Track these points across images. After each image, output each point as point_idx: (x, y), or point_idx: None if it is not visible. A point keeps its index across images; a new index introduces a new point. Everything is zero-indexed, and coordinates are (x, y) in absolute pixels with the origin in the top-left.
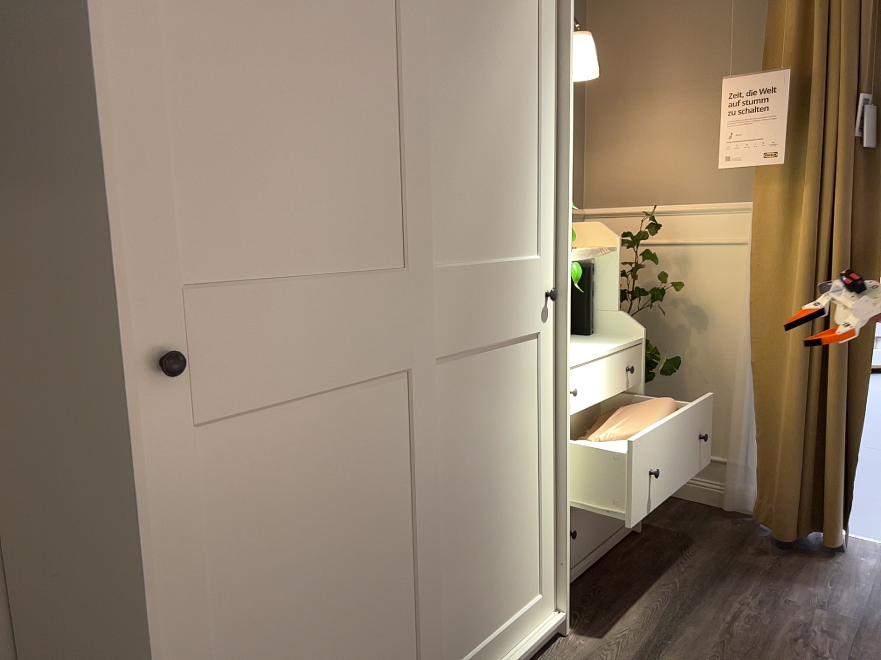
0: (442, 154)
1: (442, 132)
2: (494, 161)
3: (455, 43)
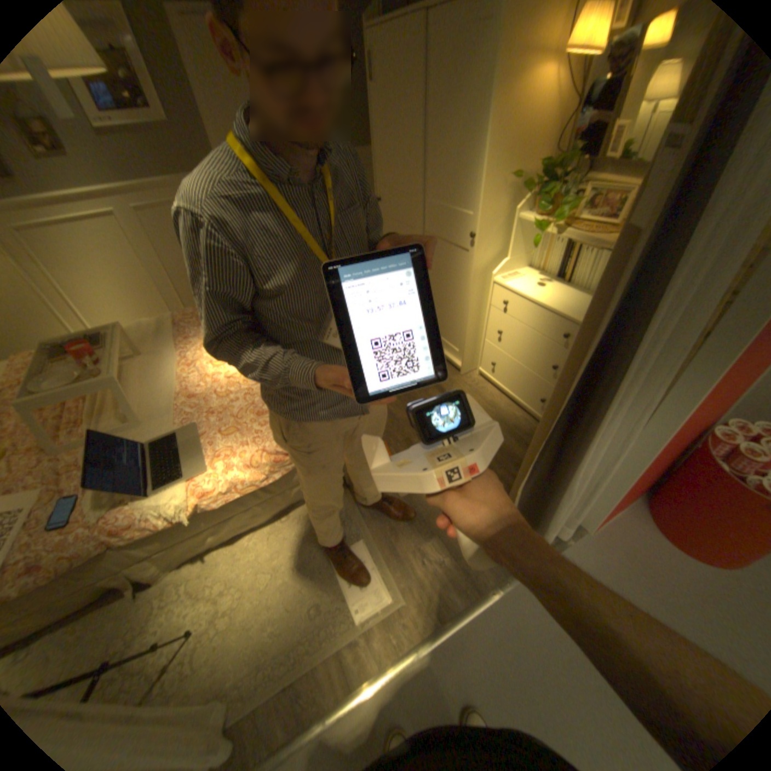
0: (432, 150)
1: (433, 139)
2: (455, 154)
3: (440, 92)
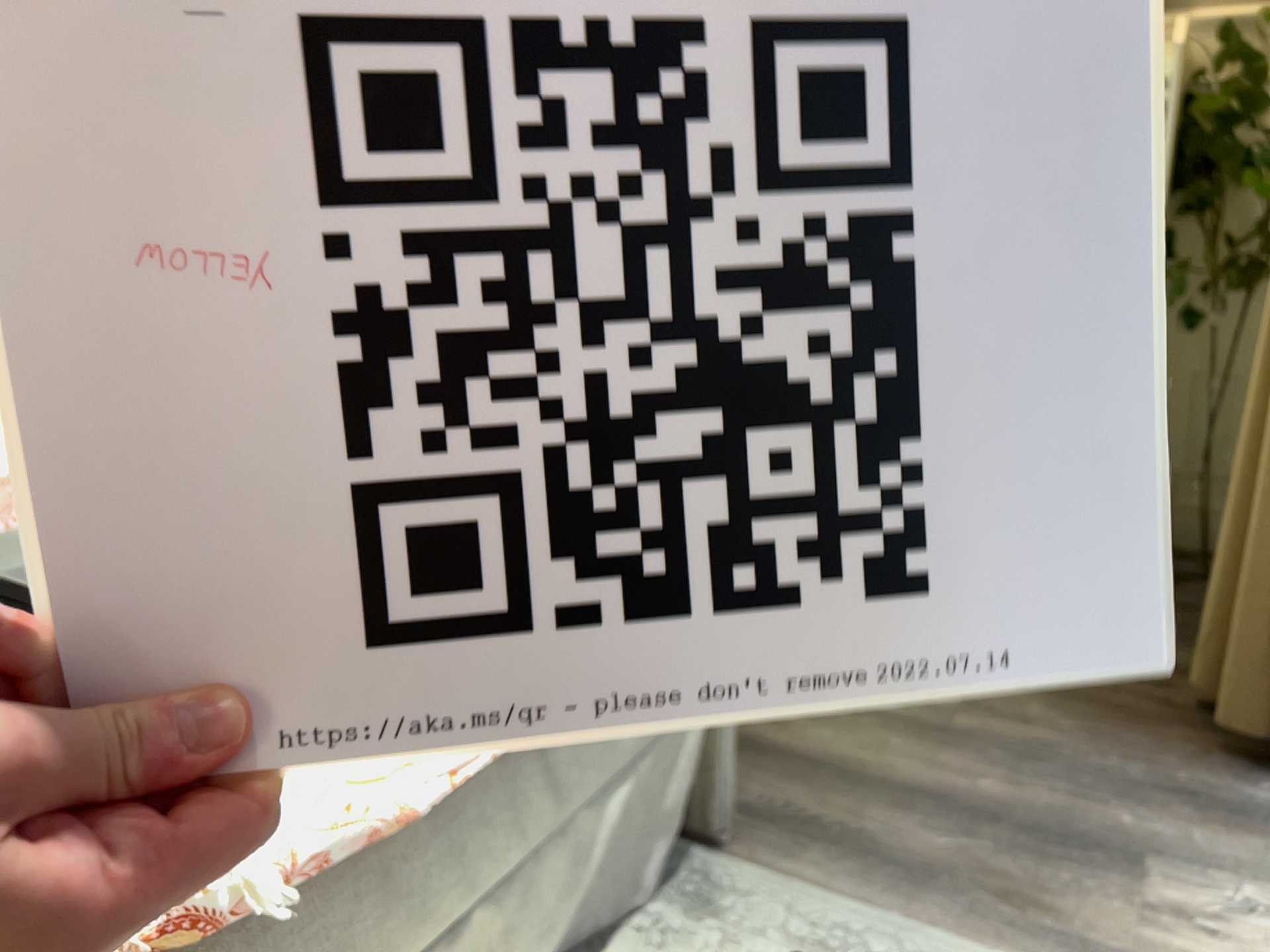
0: None
1: None
2: None
3: None
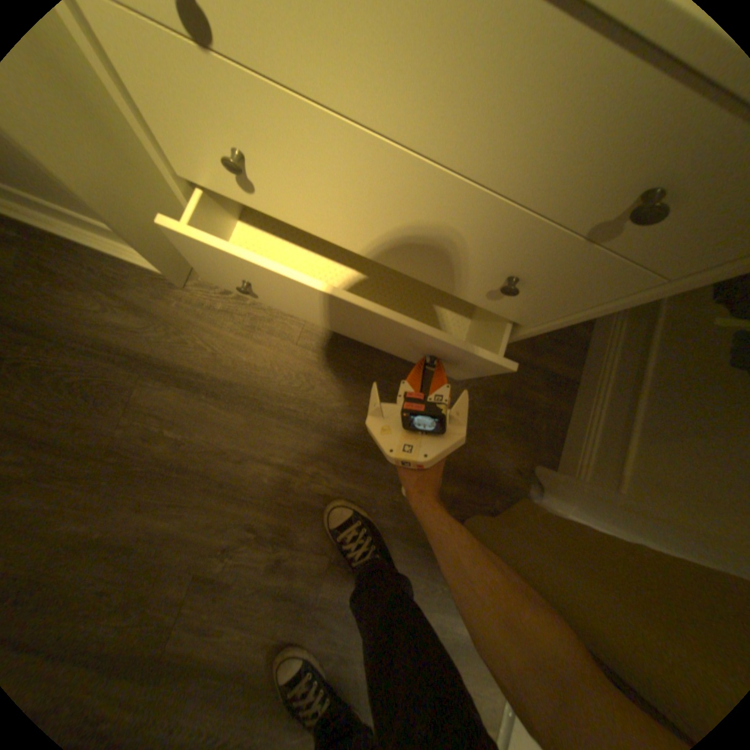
0: None
1: None
2: None
3: None
